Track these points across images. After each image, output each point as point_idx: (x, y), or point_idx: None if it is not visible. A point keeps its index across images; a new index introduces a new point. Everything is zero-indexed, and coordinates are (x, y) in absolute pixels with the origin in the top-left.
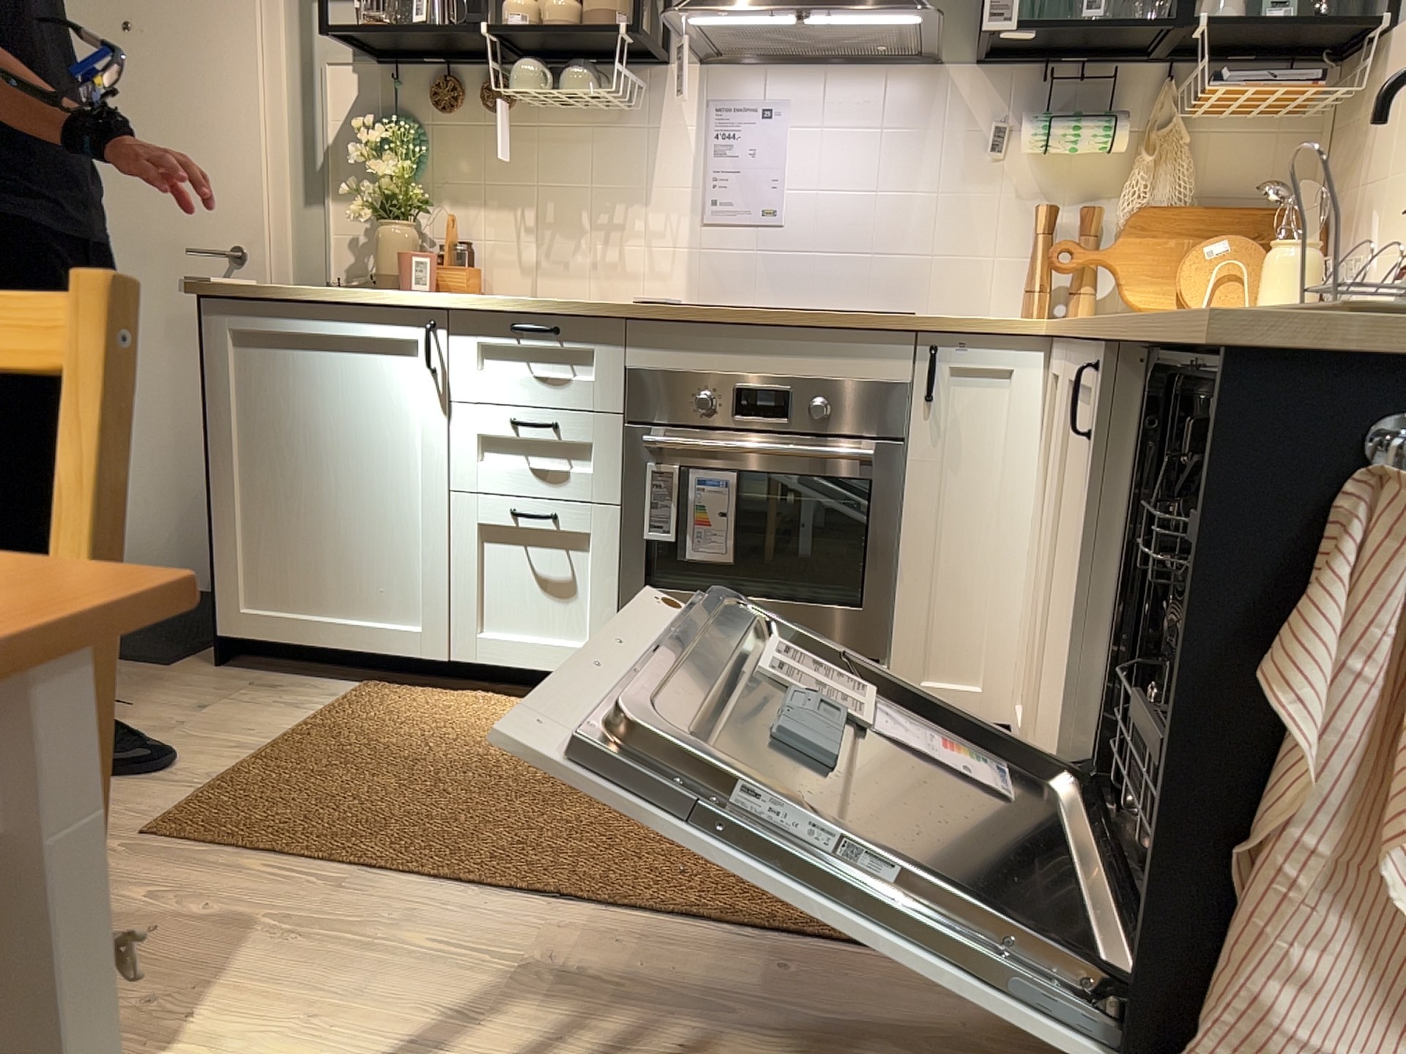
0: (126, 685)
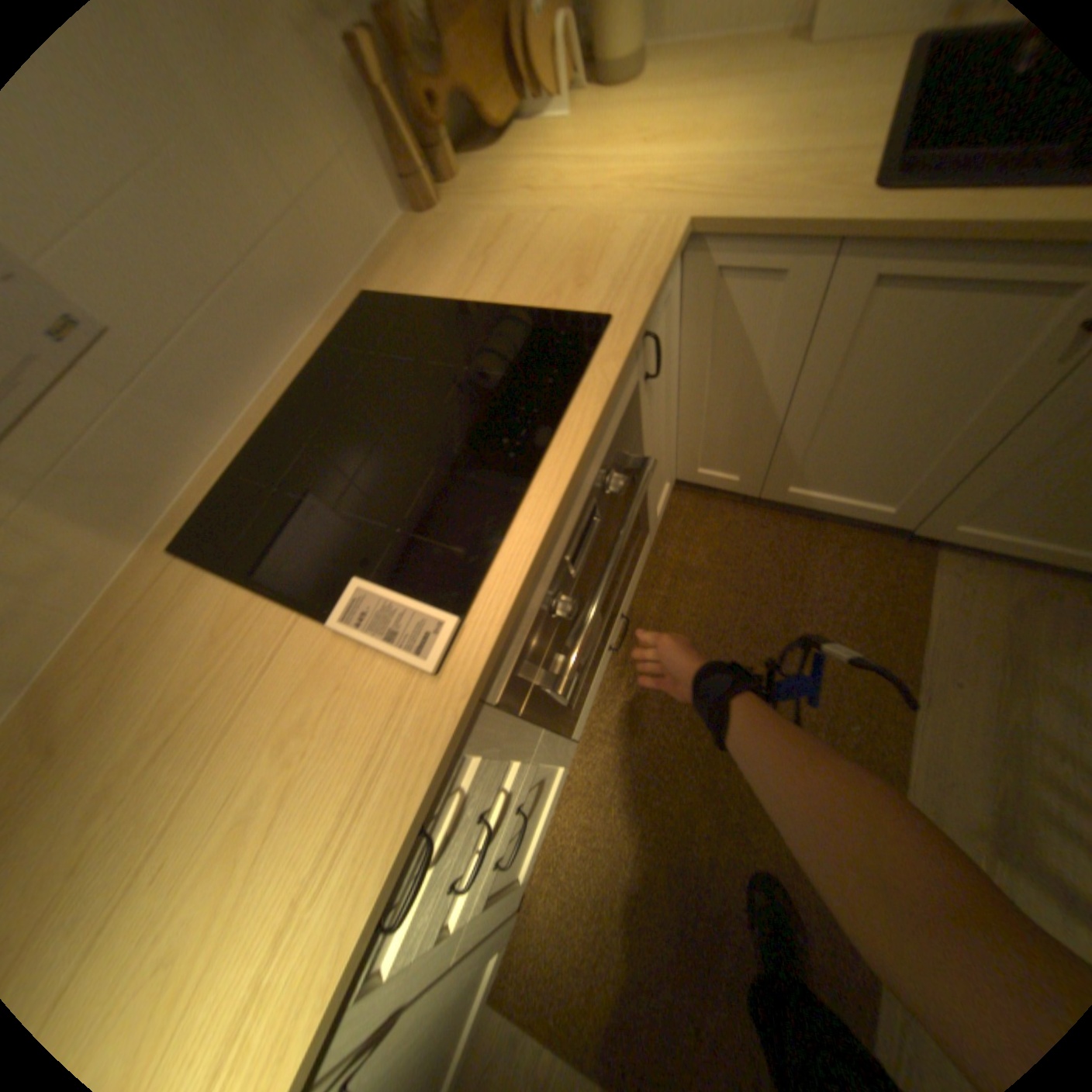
0: None
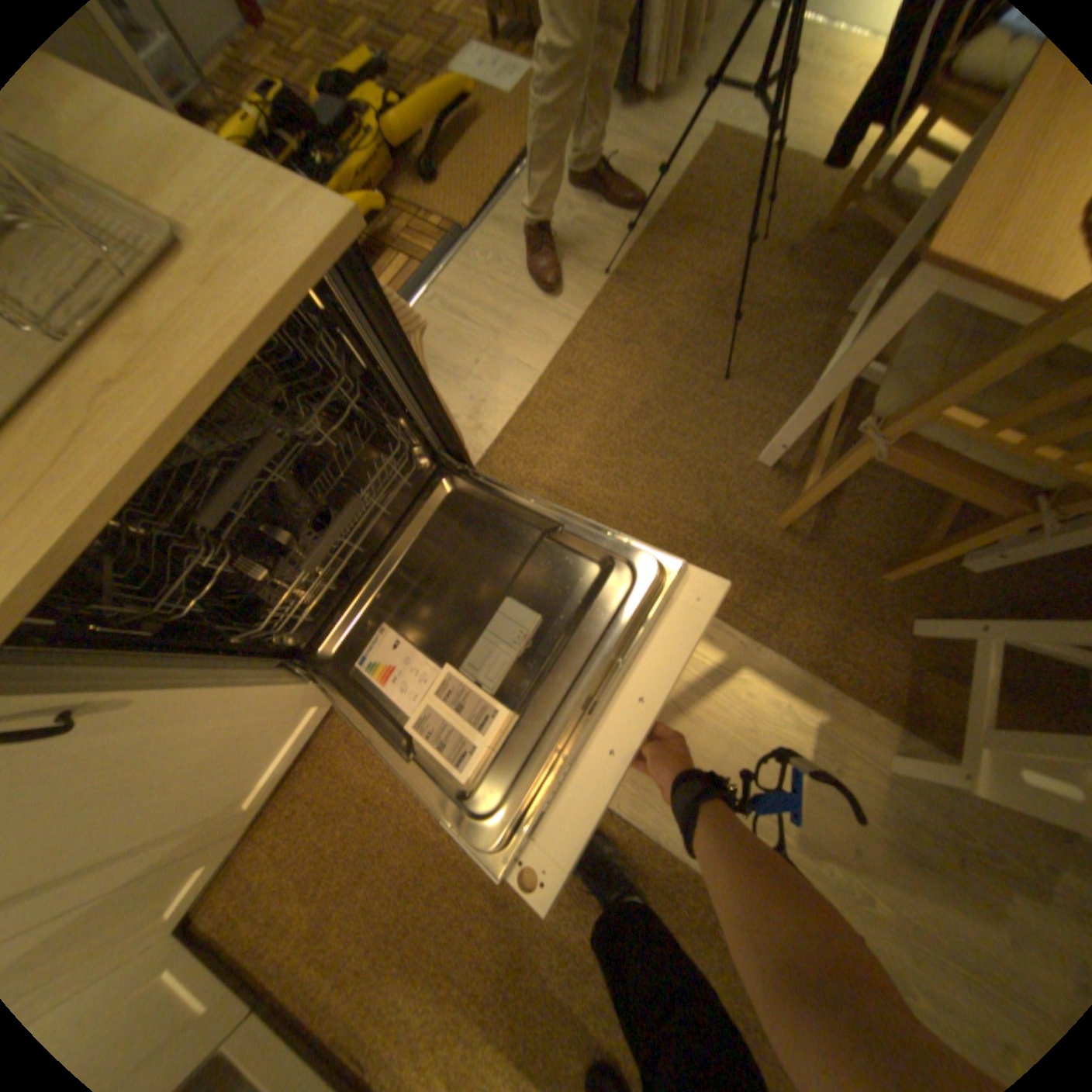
0: None
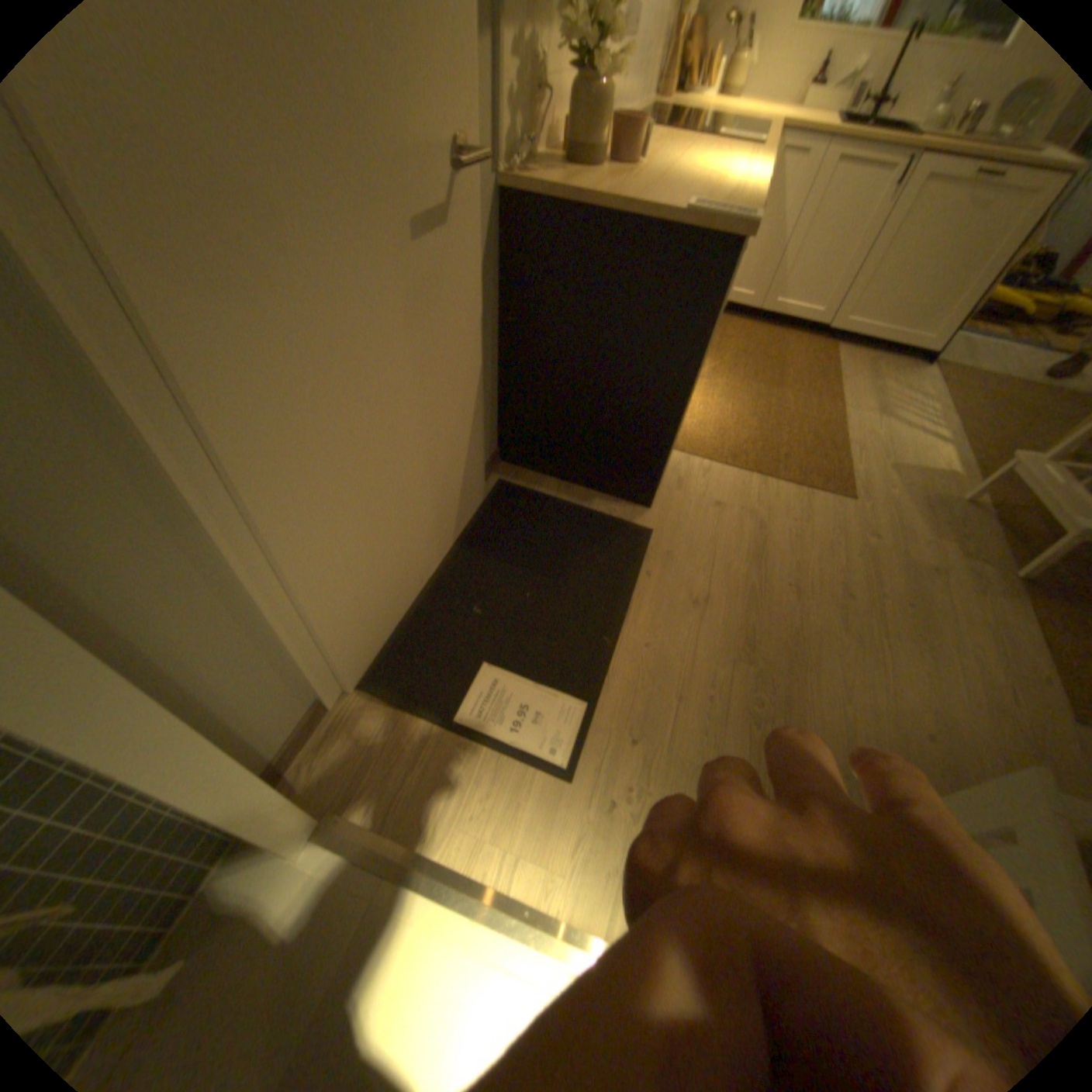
0: (688, 542)
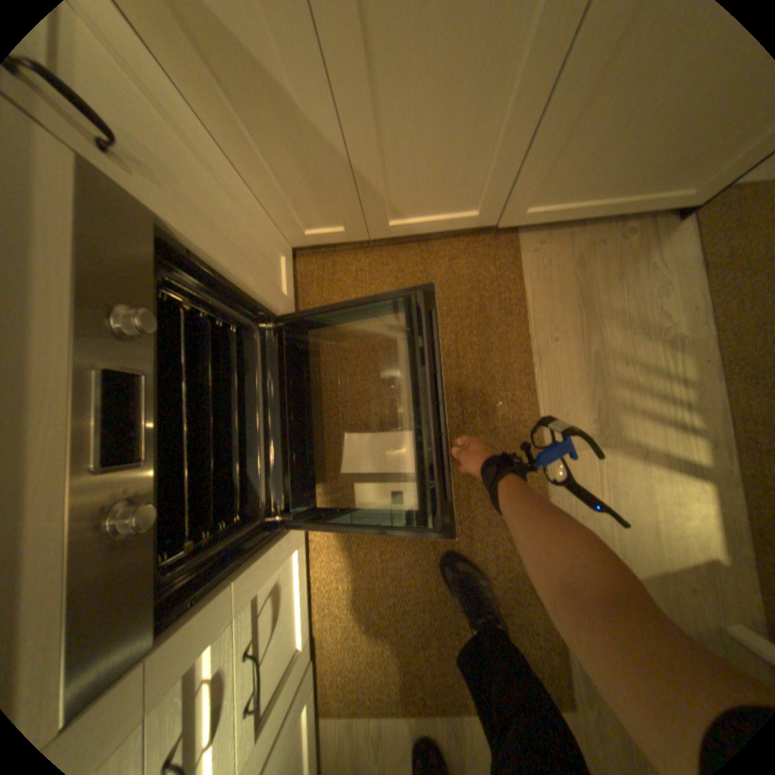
0: None
